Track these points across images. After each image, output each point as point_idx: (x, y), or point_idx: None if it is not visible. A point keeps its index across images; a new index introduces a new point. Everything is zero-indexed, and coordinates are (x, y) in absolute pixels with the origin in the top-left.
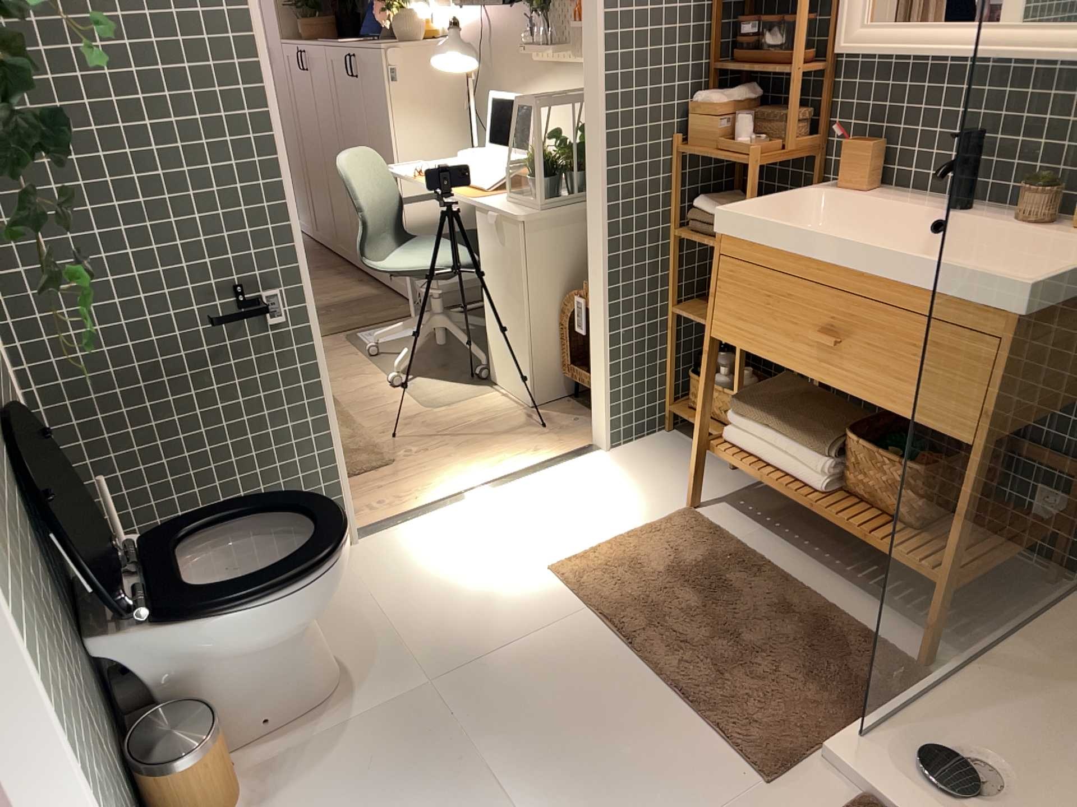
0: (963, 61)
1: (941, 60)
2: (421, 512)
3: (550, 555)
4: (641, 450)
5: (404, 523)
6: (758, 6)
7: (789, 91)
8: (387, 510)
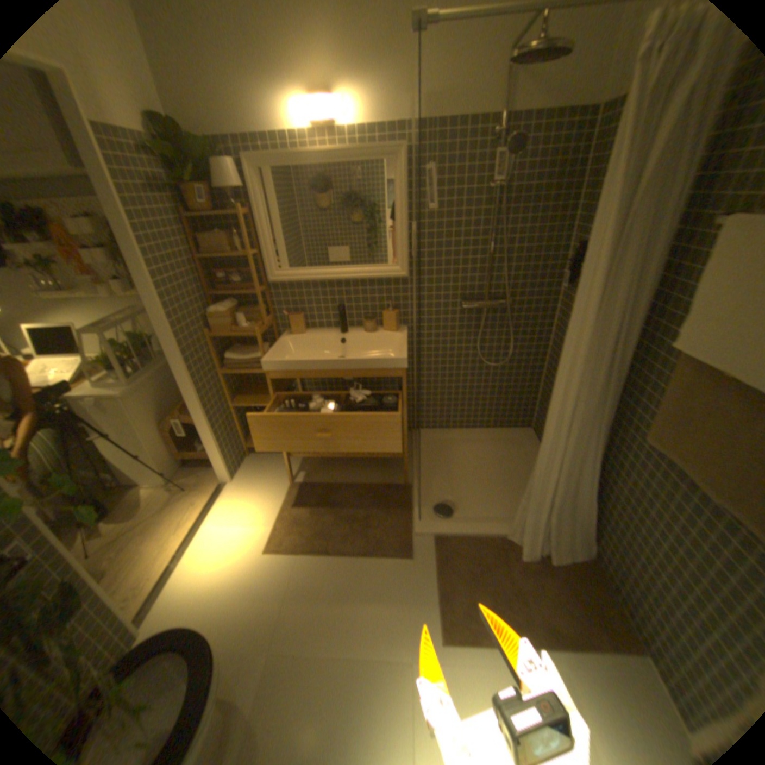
0: (336, 283)
1: (327, 283)
2: (162, 585)
3: (256, 548)
4: (245, 472)
5: (157, 599)
6: (224, 265)
7: (247, 298)
8: (136, 601)
